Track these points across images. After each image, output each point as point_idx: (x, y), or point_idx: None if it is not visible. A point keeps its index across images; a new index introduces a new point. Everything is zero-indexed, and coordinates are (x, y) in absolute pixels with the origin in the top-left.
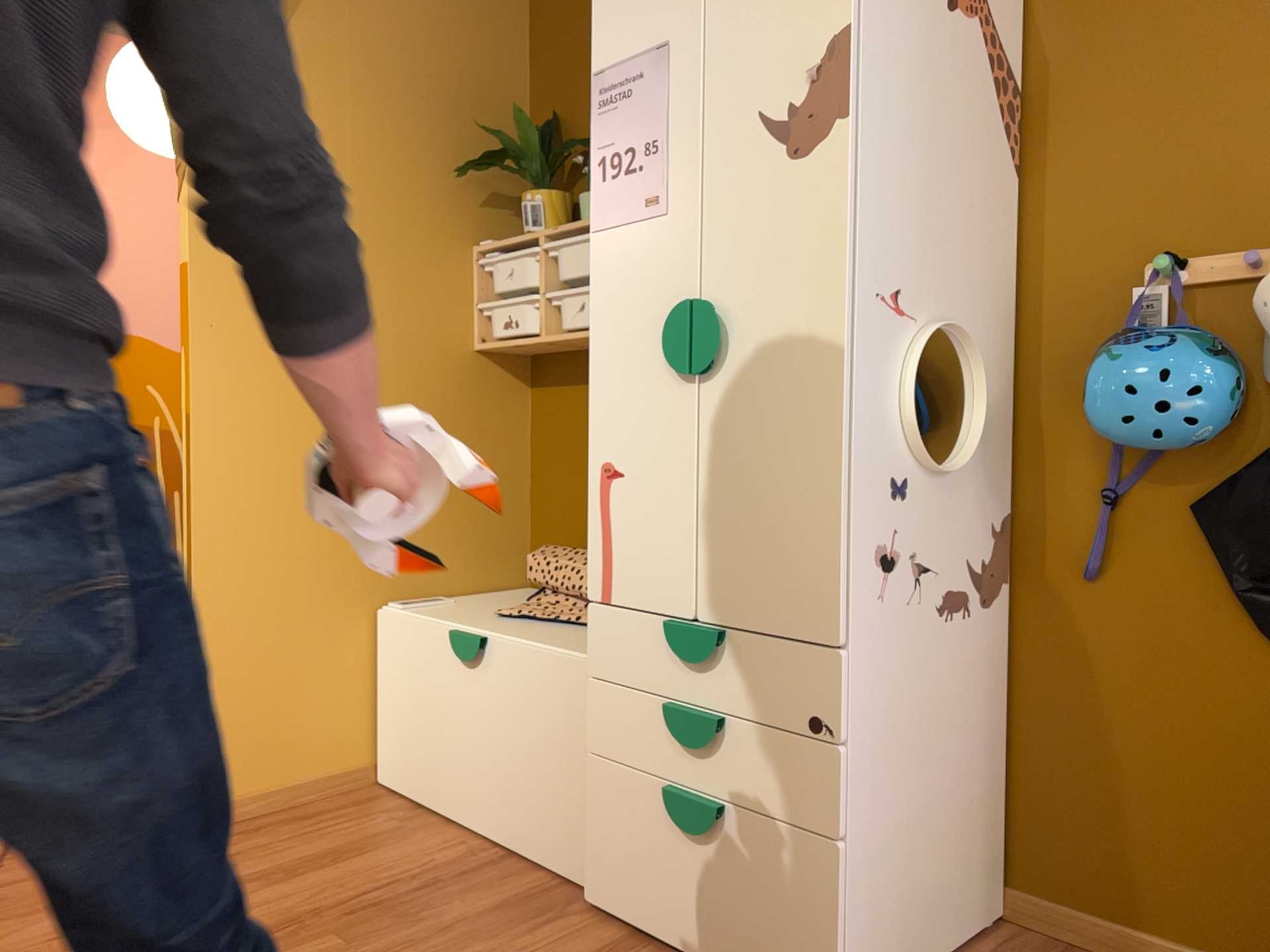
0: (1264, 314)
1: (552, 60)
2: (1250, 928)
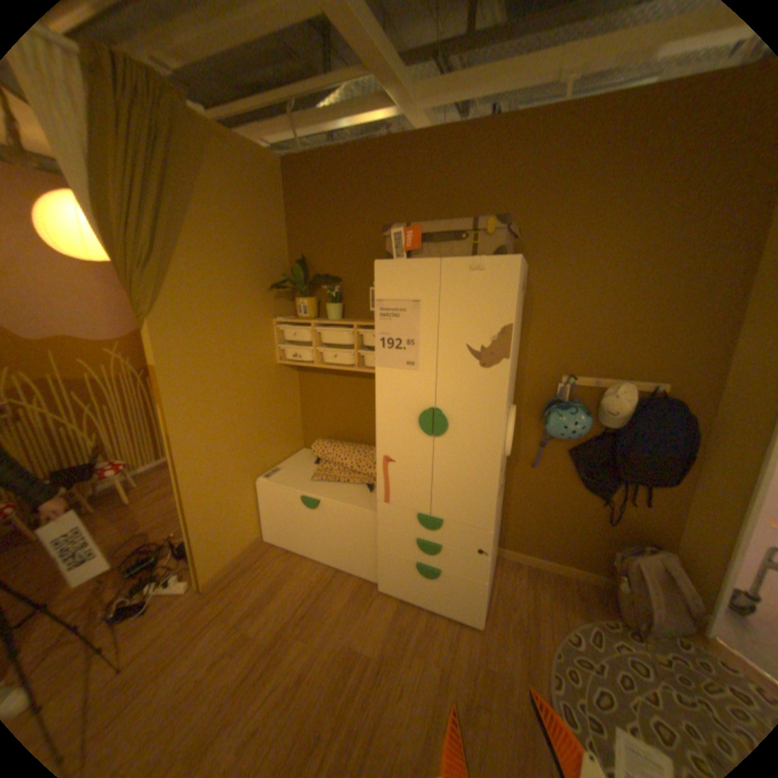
0: (606, 407)
1: (299, 229)
2: (570, 558)
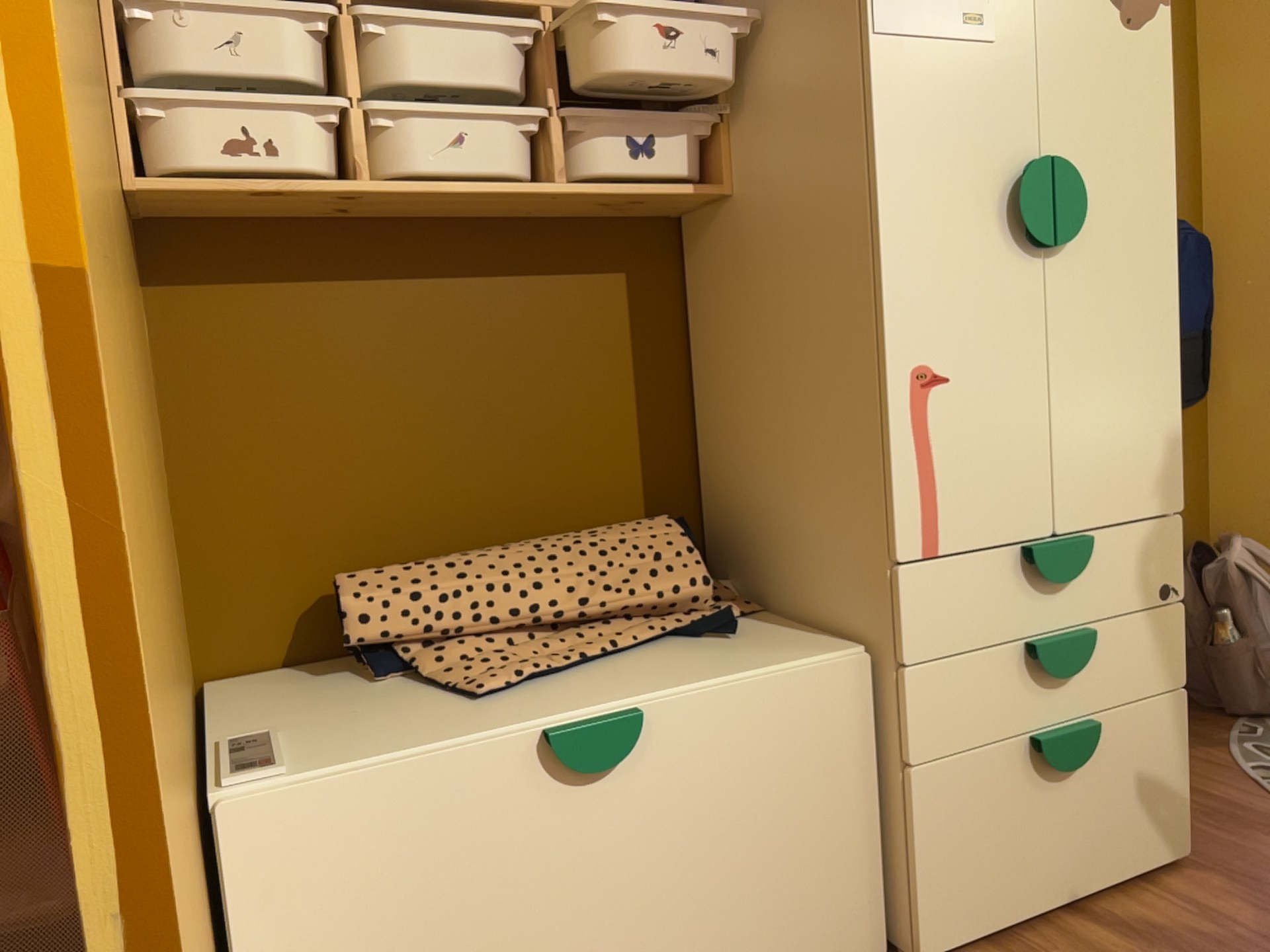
0: None
1: None
2: None
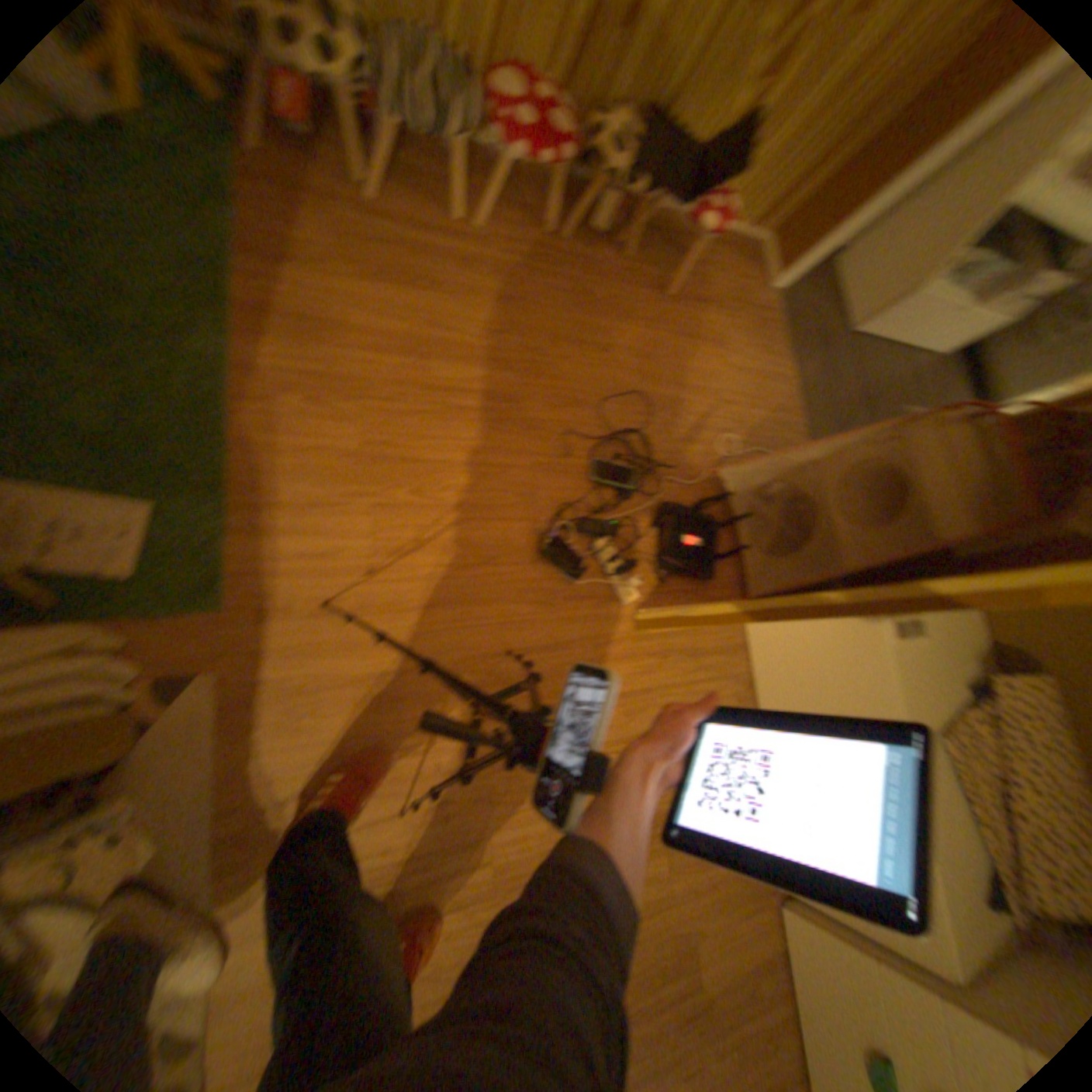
0: None
1: None
2: None
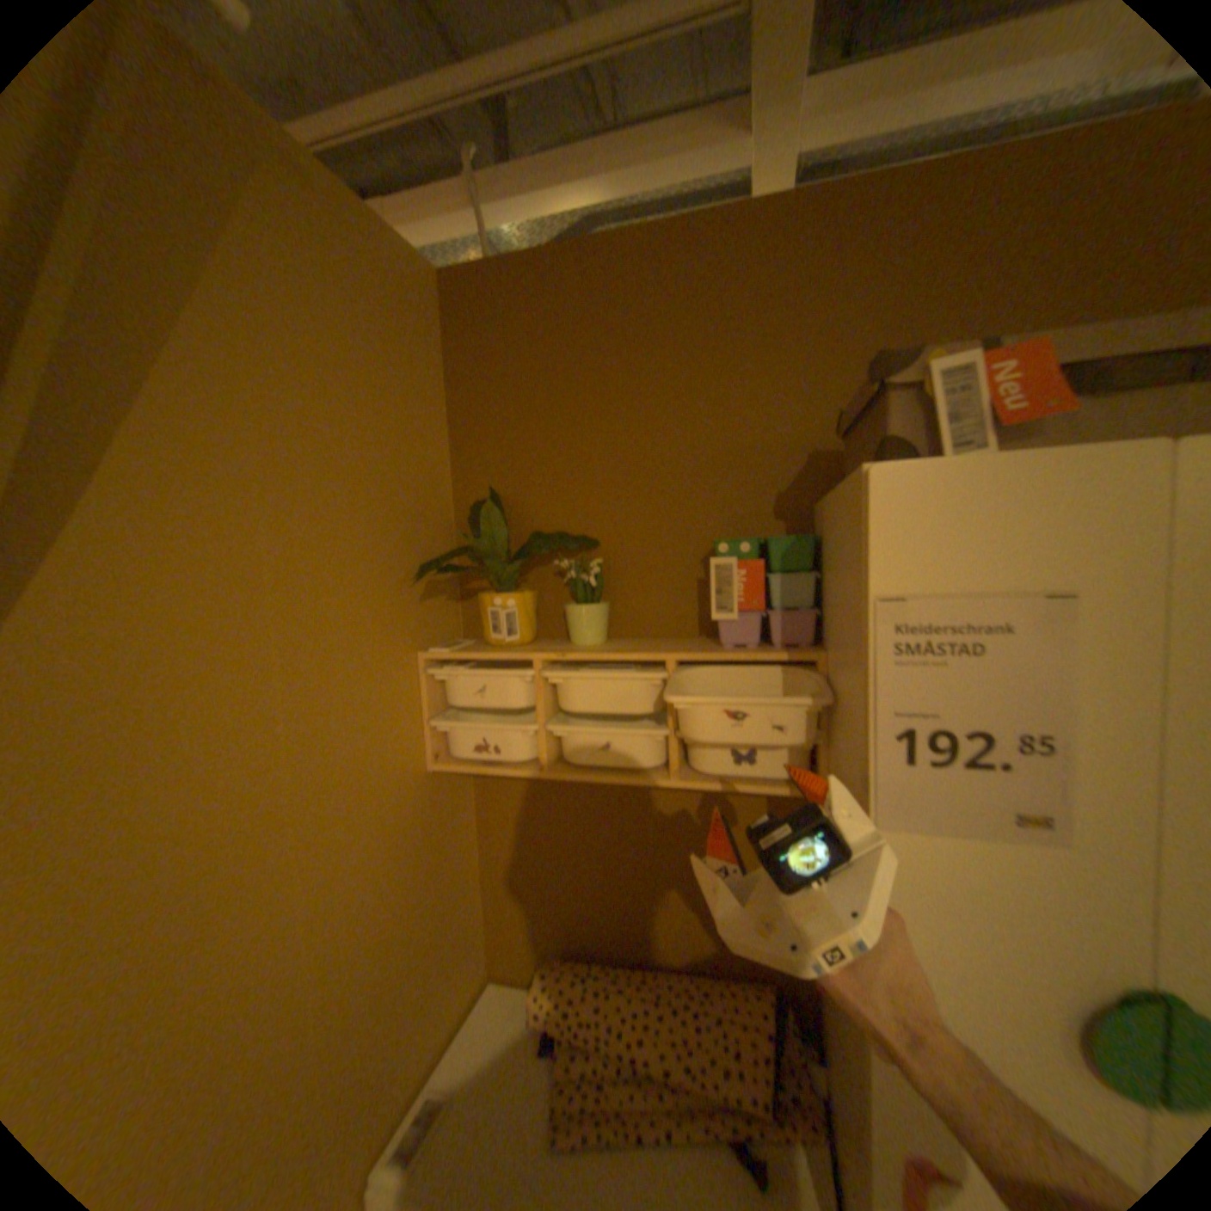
0: None
1: (484, 427)
2: None
